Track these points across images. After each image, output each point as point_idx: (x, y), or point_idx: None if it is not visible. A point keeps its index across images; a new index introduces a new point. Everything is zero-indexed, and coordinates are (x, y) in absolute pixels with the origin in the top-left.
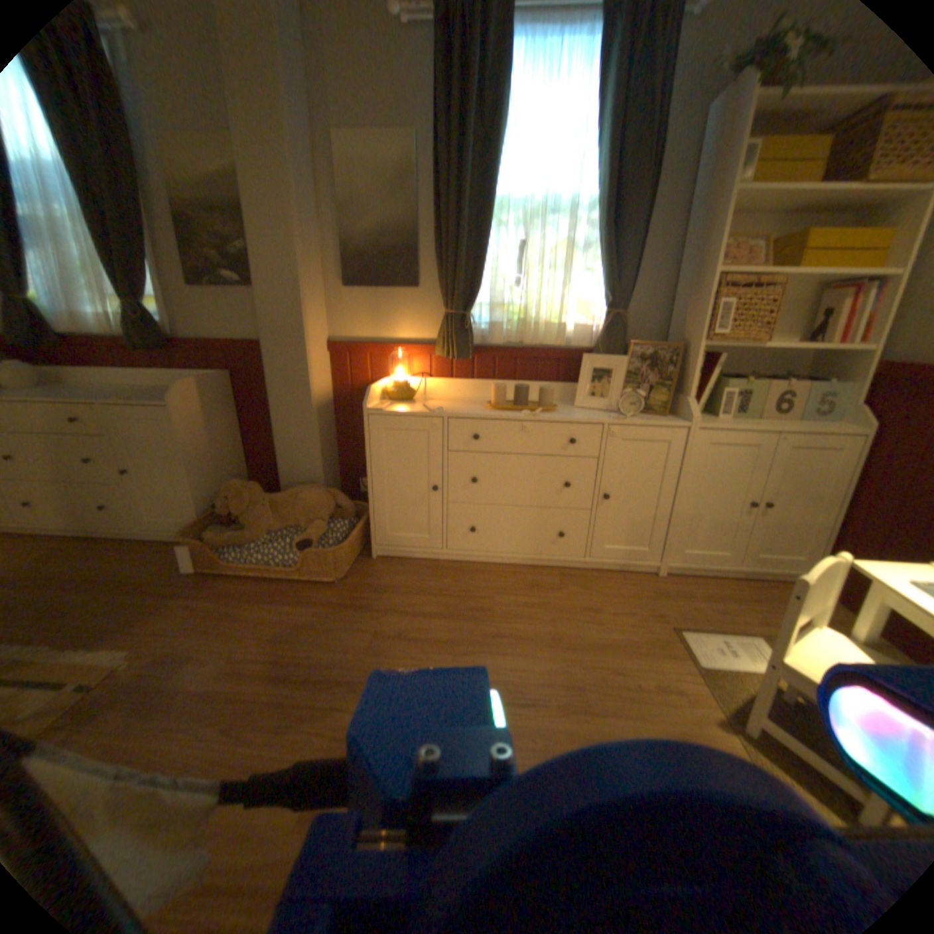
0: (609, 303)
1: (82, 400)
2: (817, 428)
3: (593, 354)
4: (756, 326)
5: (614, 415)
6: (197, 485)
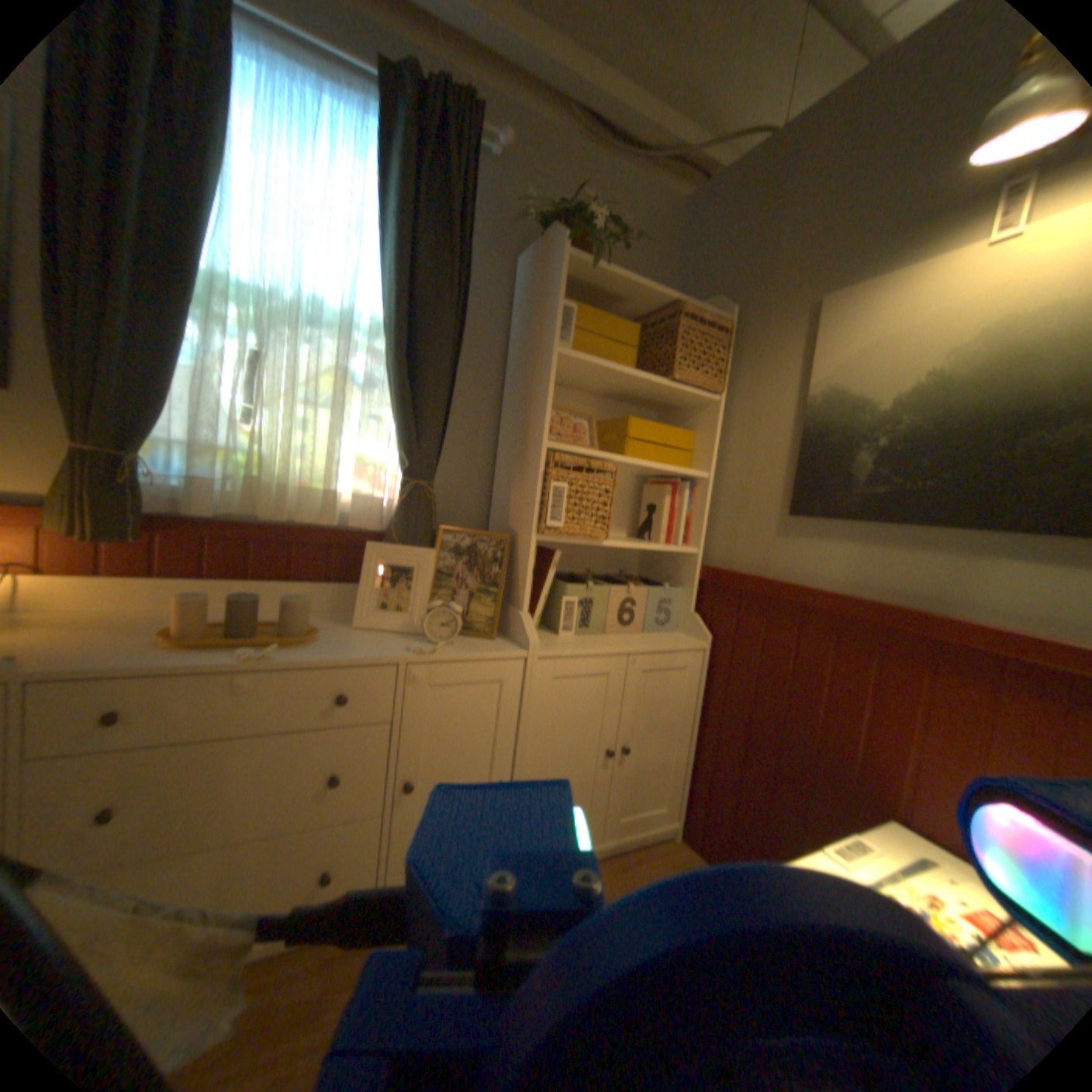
0: (408, 470)
1: None
2: (661, 645)
3: (387, 542)
4: (590, 520)
5: (418, 644)
6: None
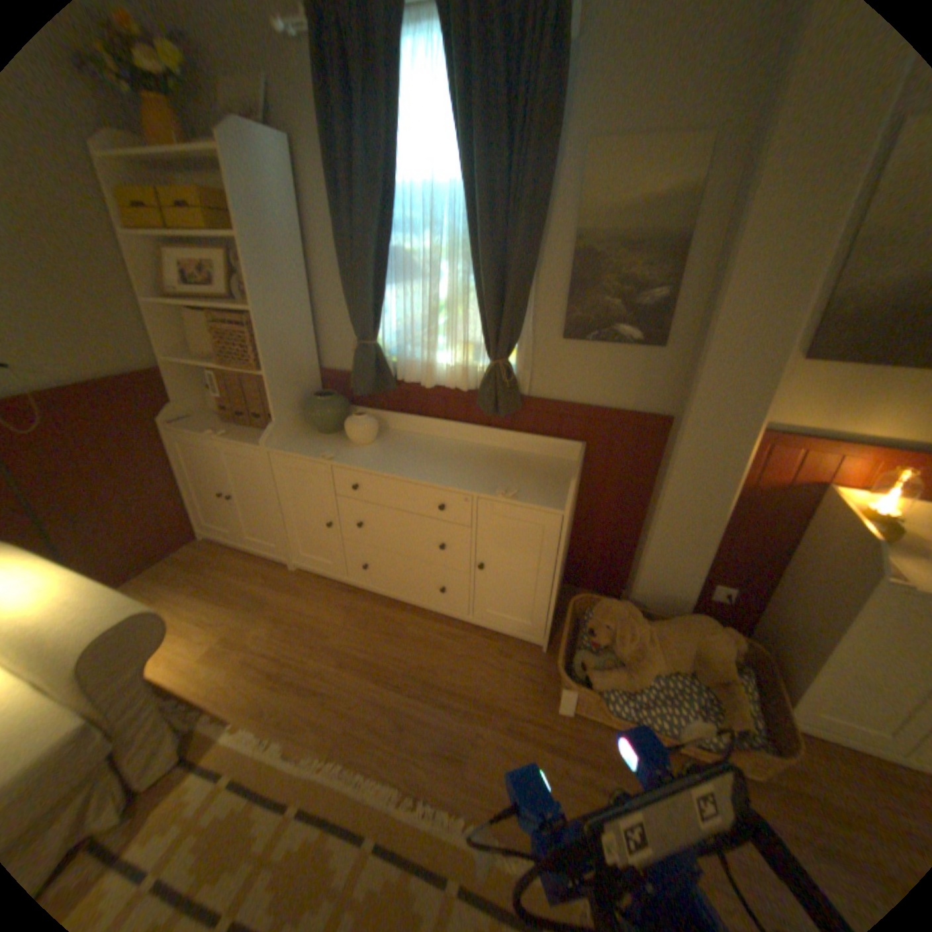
0: None
1: (455, 485)
2: None
3: None
4: None
5: None
6: (557, 590)
